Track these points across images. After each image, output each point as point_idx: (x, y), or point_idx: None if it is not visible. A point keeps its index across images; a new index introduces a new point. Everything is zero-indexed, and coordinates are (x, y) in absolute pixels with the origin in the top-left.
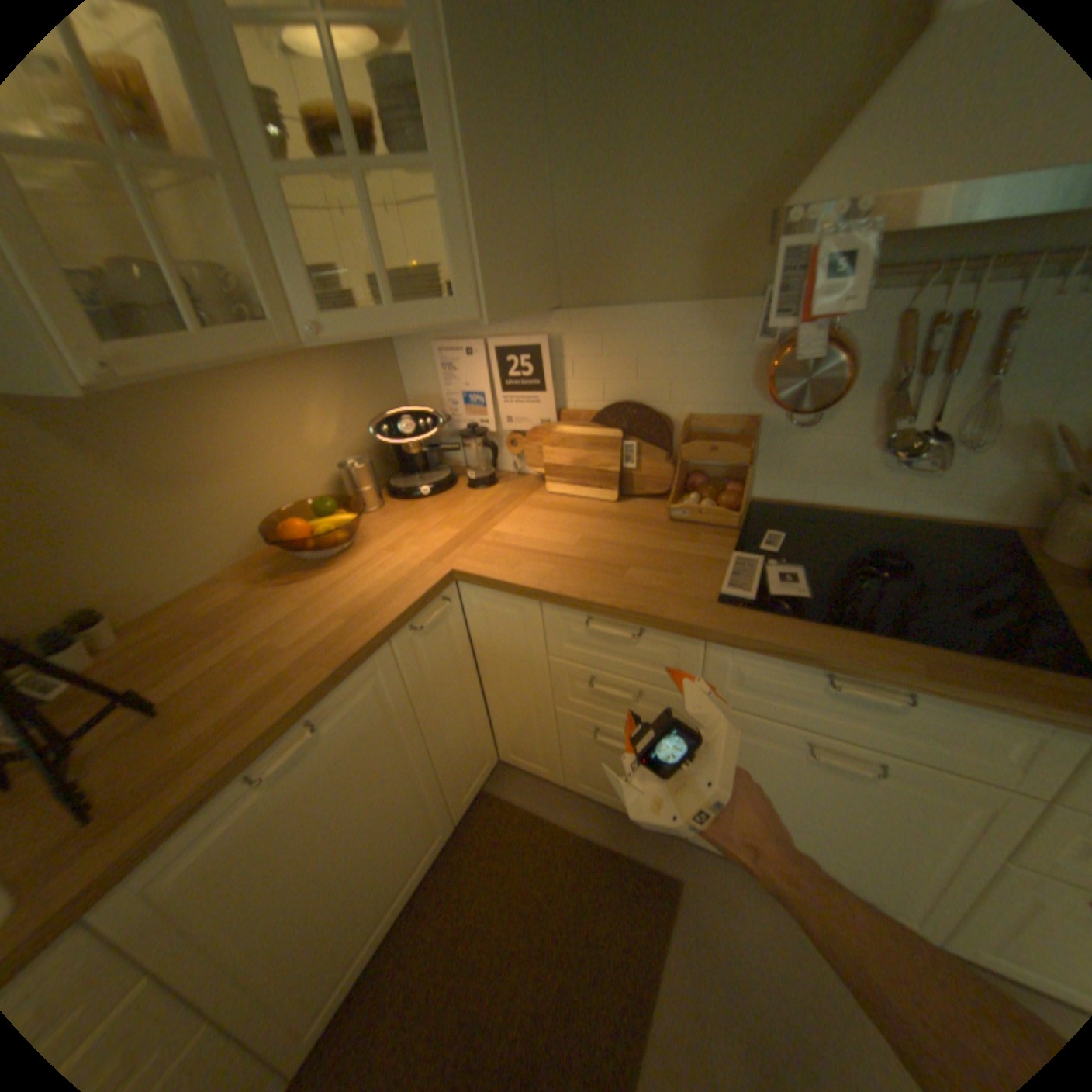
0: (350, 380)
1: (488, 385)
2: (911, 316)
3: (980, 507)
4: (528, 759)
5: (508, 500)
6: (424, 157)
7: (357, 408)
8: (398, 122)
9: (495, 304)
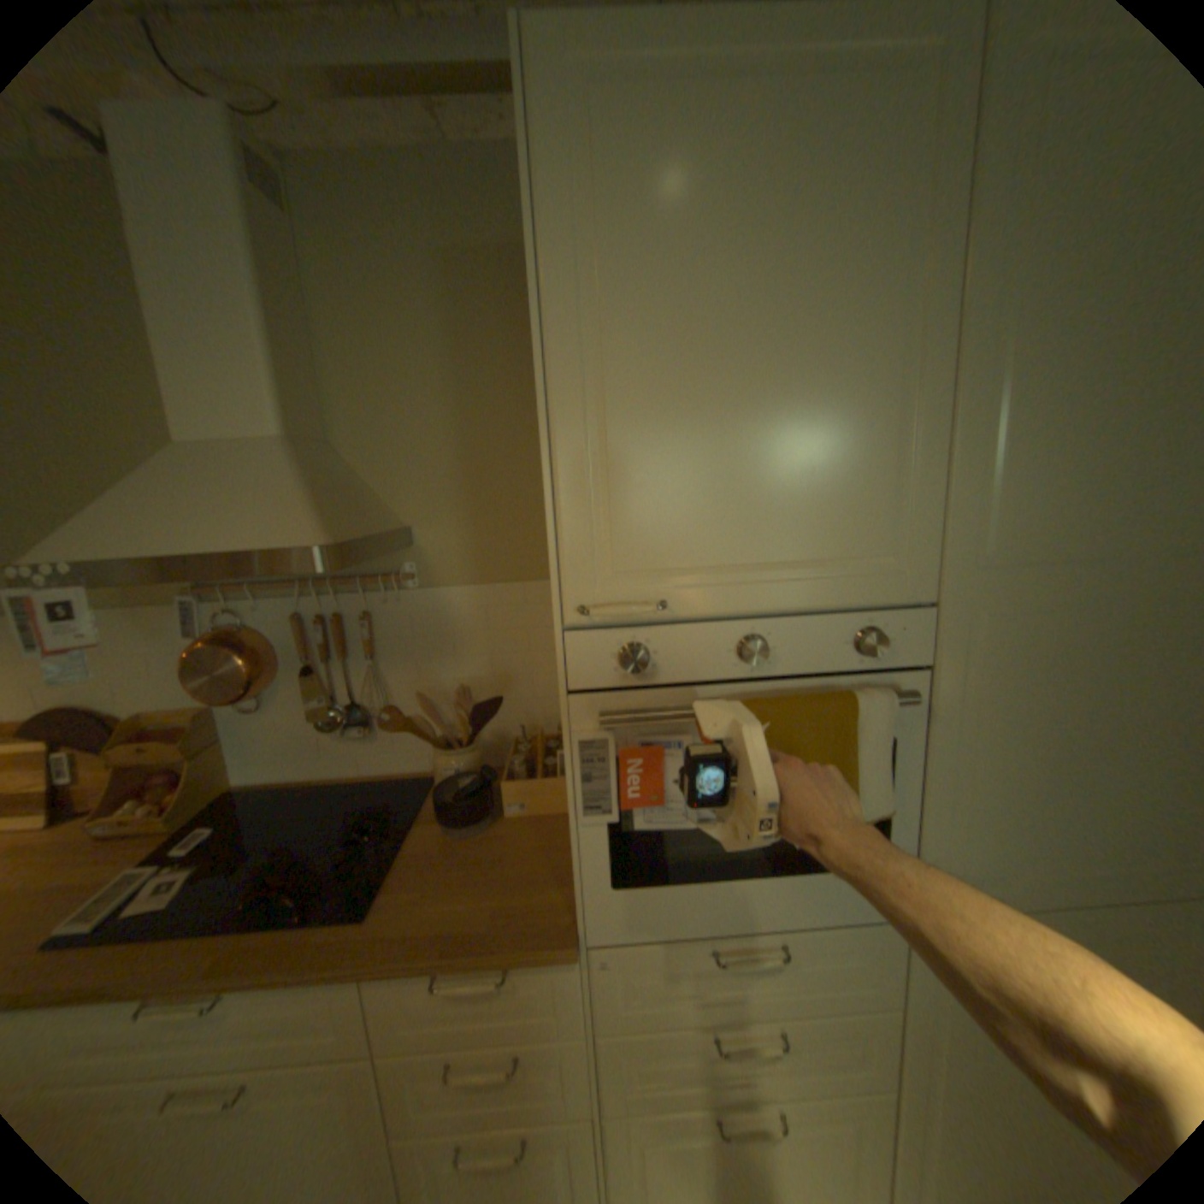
0: None
1: None
2: (293, 620)
3: (413, 761)
4: None
5: None
6: None
7: None
8: None
9: None
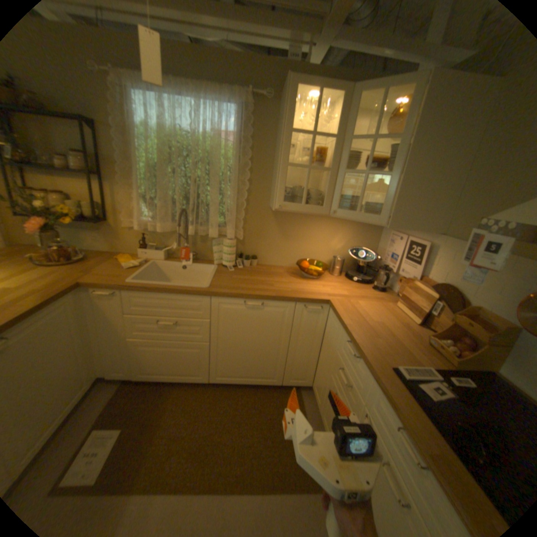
0: (357, 232)
1: (401, 253)
2: None
3: None
4: (317, 393)
5: (378, 298)
6: (391, 172)
7: (354, 242)
8: (393, 160)
9: (397, 222)
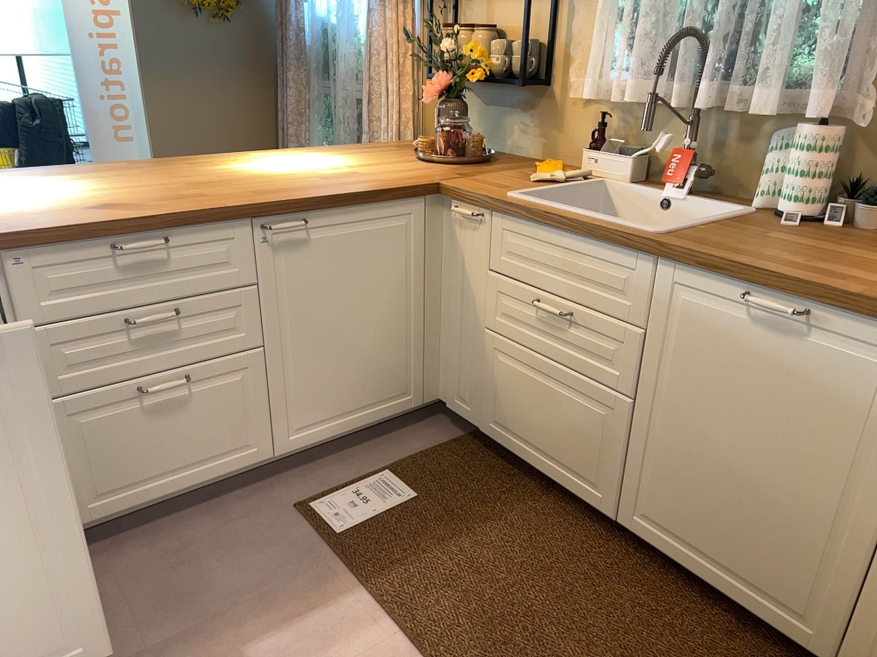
0: None
1: None
2: None
3: None
4: None
5: None
6: None
7: None
8: None
9: None
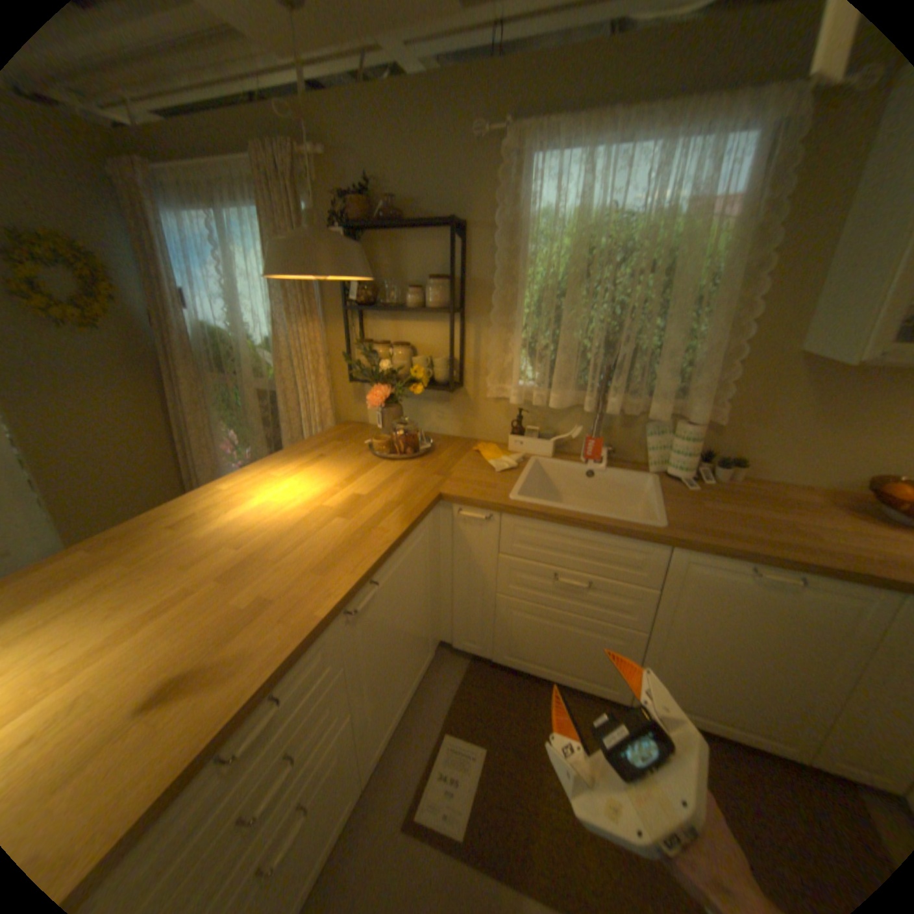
0: None
1: None
2: None
3: None
4: None
5: None
6: None
7: None
8: None
9: None
